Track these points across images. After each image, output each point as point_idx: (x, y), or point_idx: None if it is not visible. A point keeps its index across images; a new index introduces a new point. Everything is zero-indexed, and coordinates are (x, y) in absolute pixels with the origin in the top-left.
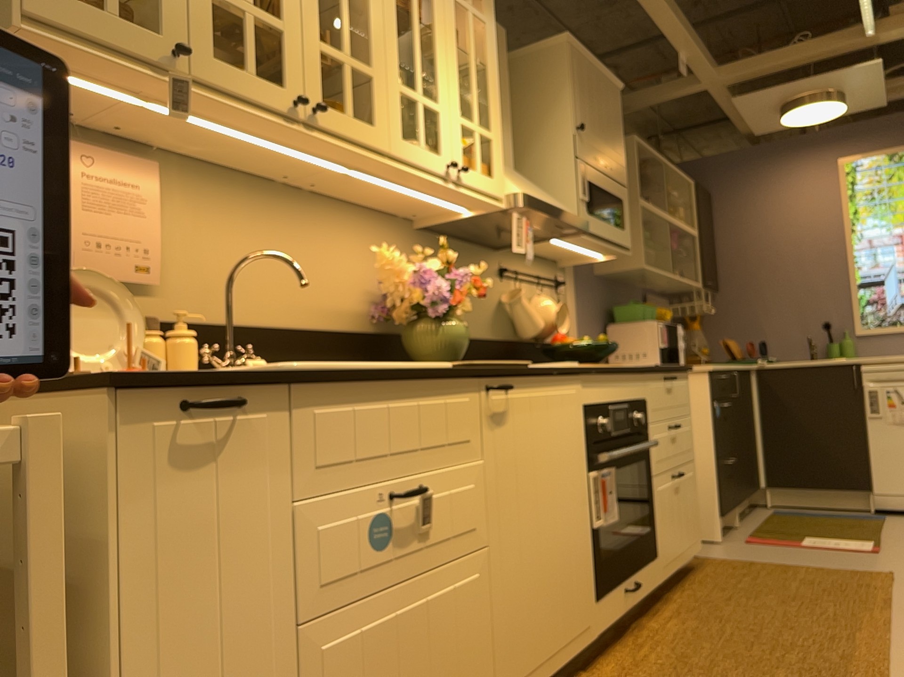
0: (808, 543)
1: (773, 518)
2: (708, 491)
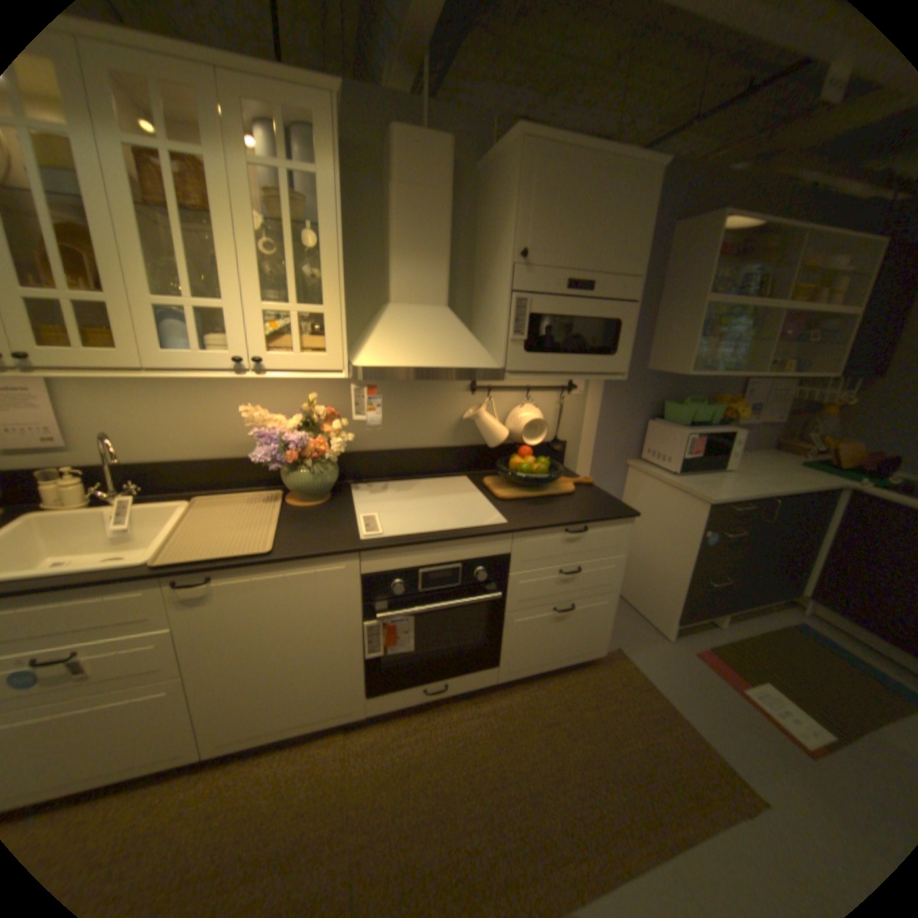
0: (754, 695)
1: (778, 637)
2: (676, 600)
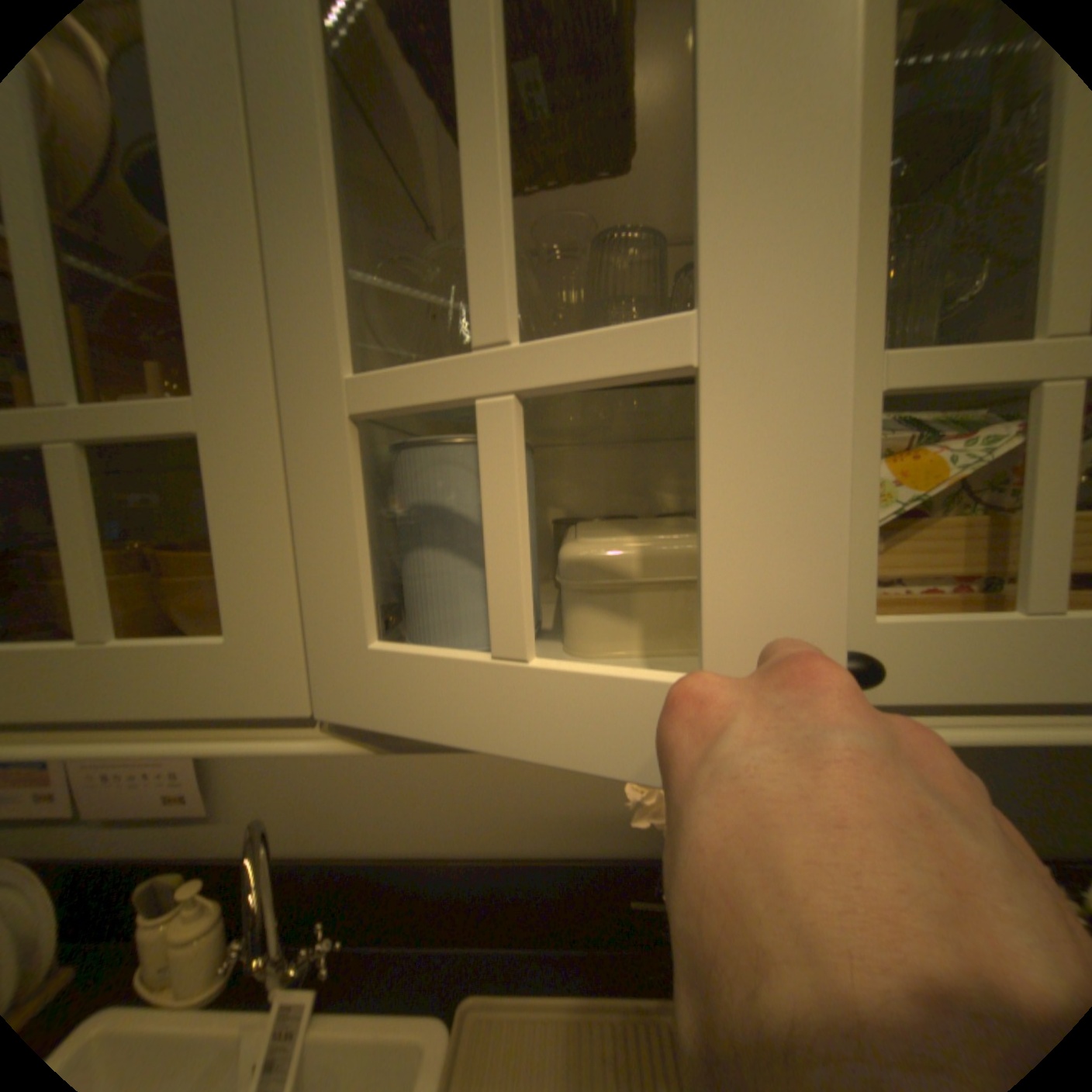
0: None
1: None
2: None
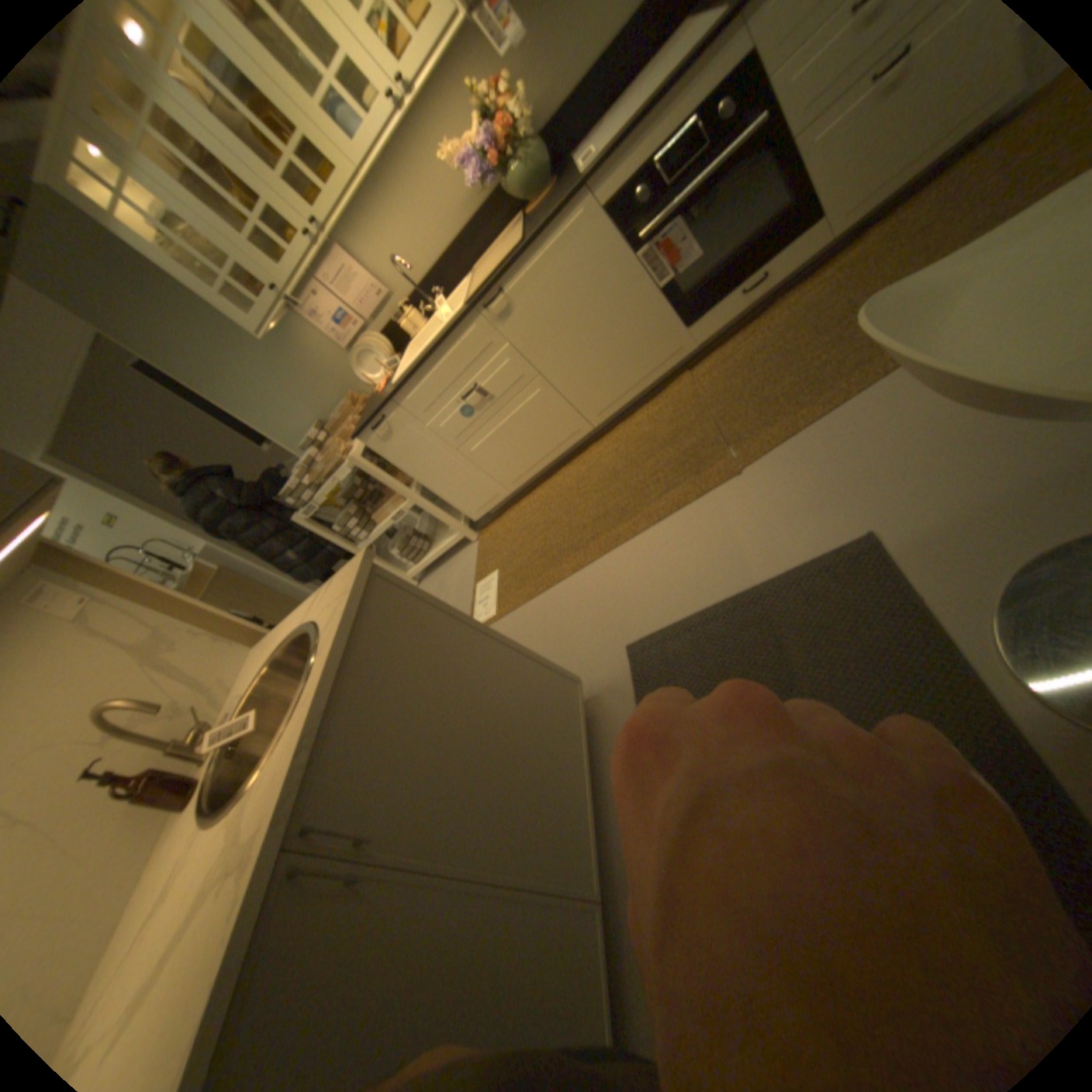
0: None
1: None
2: None
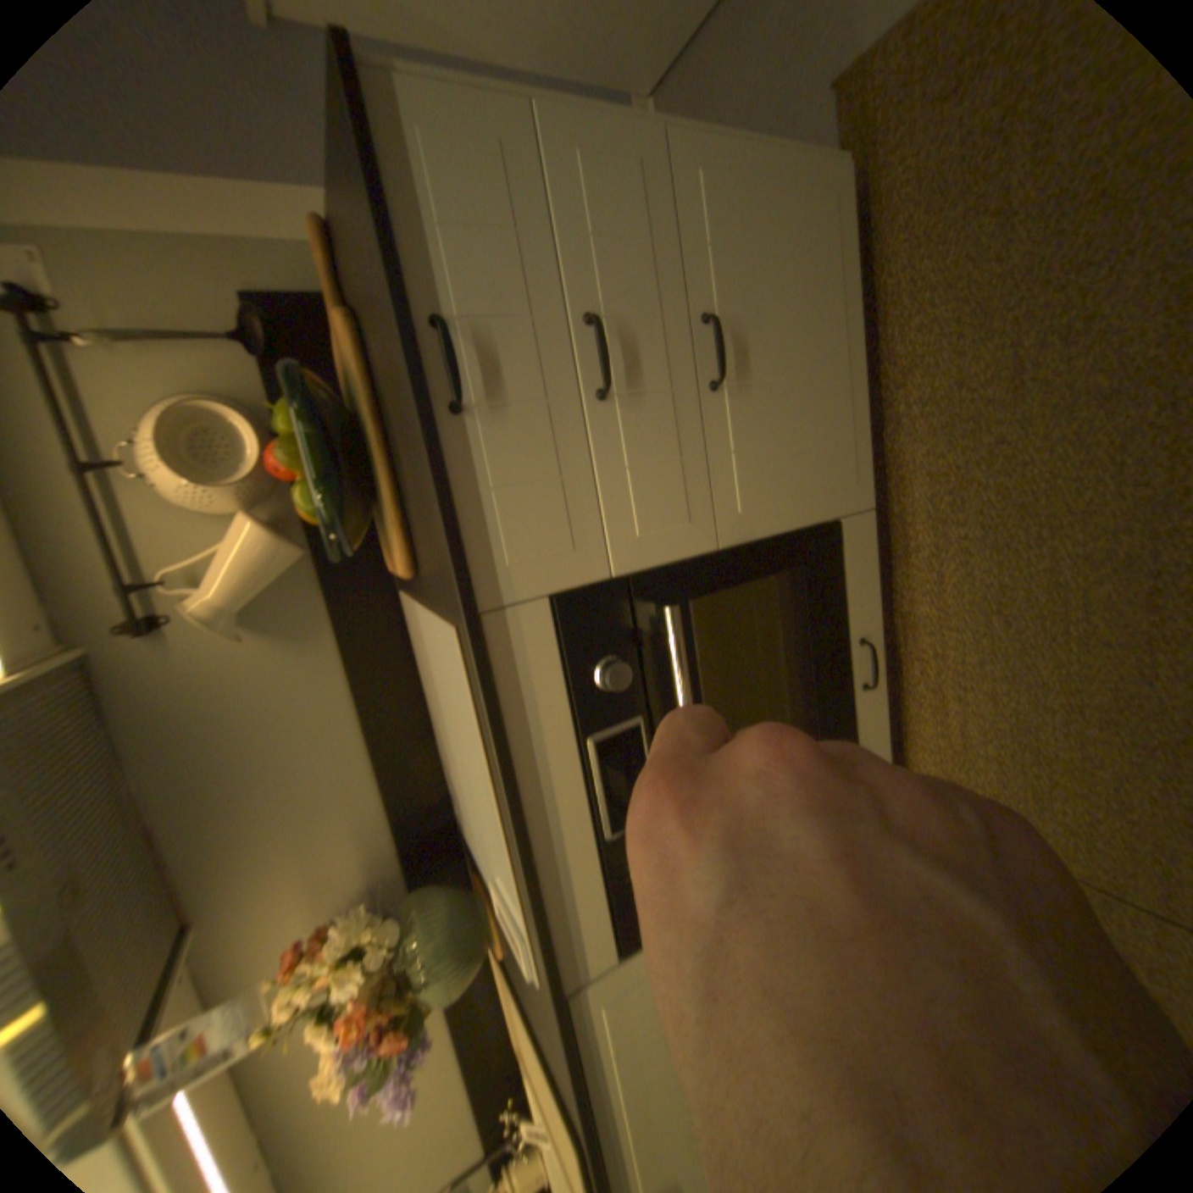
0: None
1: None
2: None
